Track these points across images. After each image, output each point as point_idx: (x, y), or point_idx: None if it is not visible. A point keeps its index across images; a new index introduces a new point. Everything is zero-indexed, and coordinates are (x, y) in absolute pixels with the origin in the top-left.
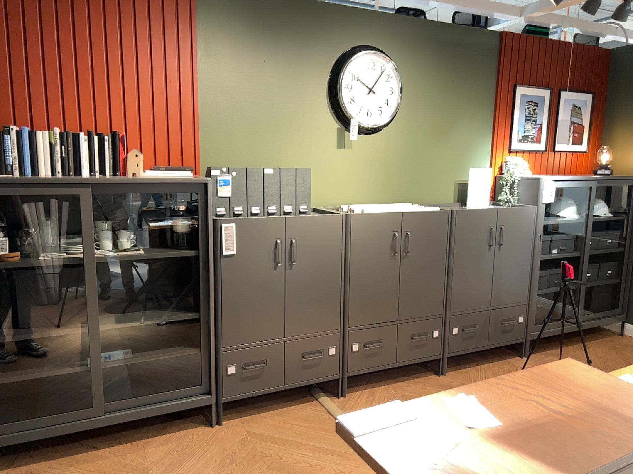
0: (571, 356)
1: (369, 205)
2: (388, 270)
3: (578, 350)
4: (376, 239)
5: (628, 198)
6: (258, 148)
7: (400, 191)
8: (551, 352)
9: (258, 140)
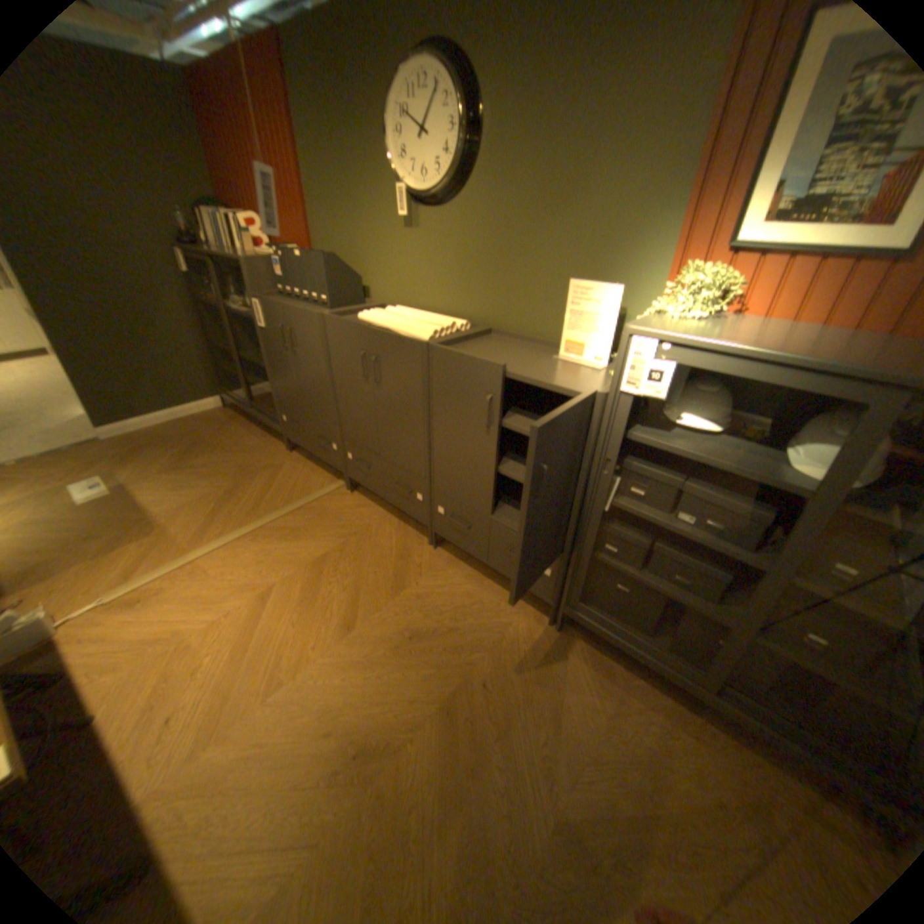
0: (619, 701)
1: (403, 313)
2: (363, 394)
3: (667, 718)
4: (348, 353)
5: None
6: (342, 228)
7: (479, 304)
8: (614, 668)
9: (341, 218)
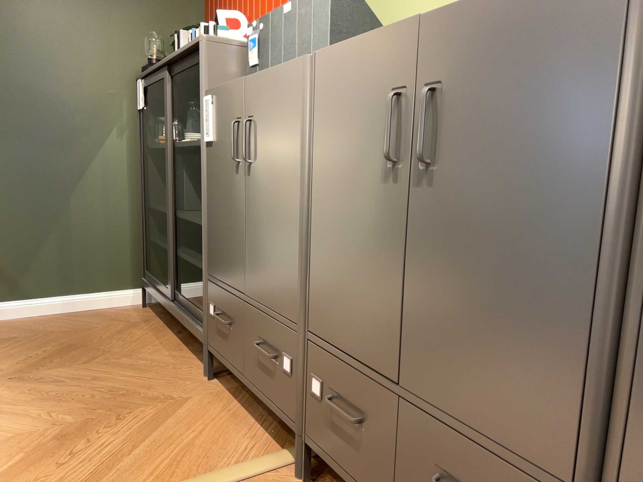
0: None
1: None
2: (377, 209)
3: None
4: (354, 116)
5: None
6: None
7: None
8: None
9: None
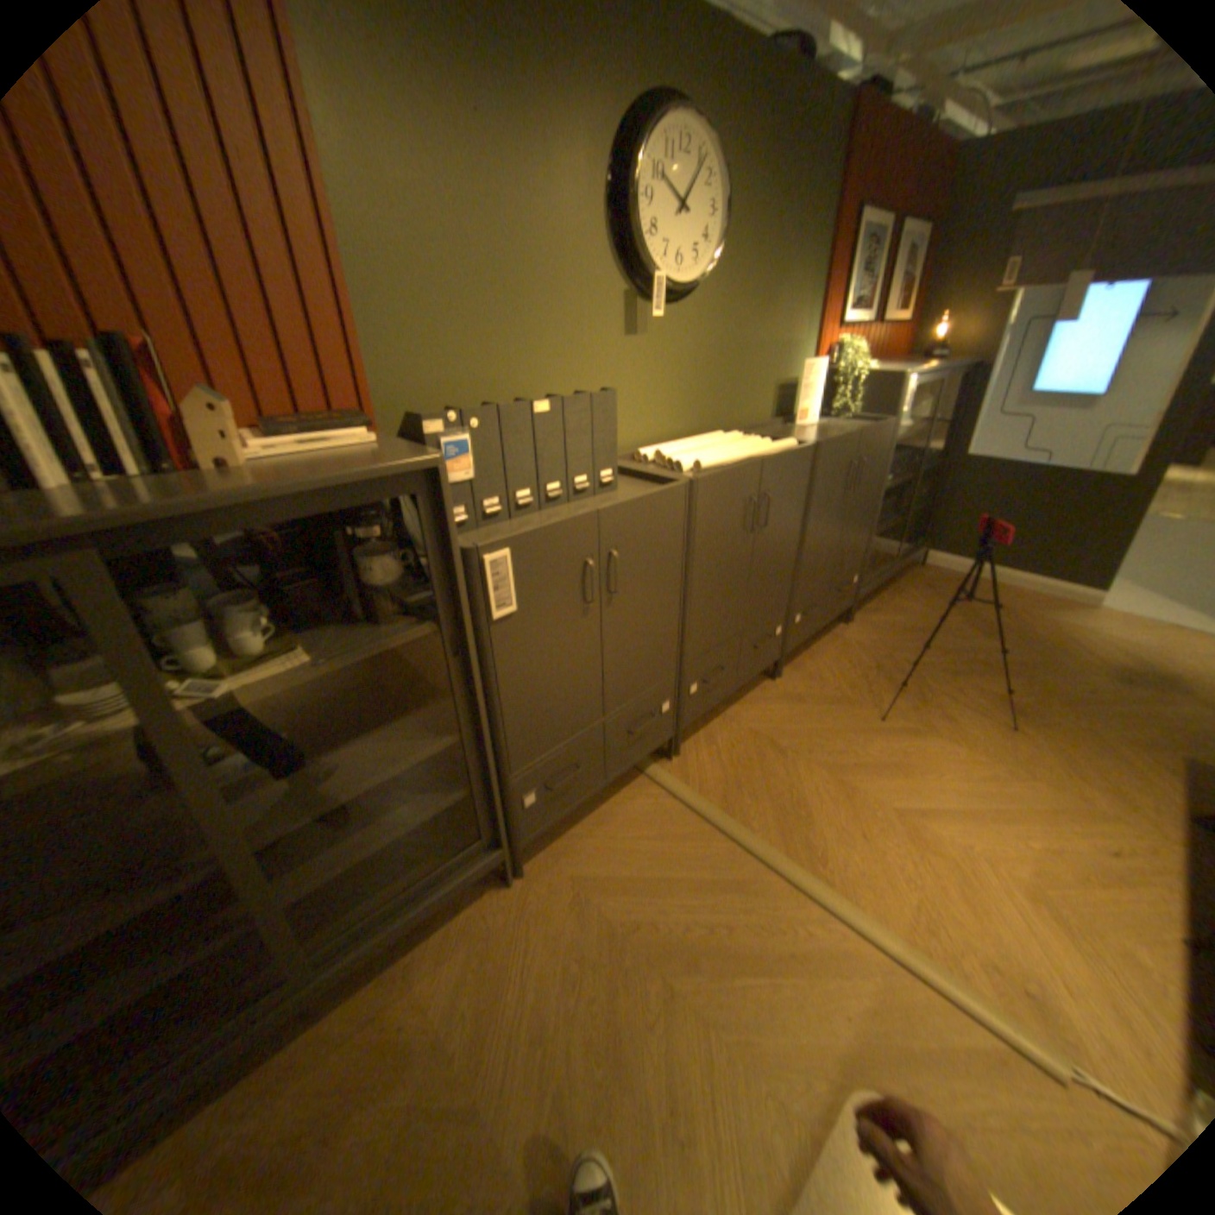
0: (894, 610)
1: (687, 446)
2: (738, 560)
3: (895, 598)
4: (727, 516)
5: (957, 388)
6: (487, 348)
7: (711, 410)
8: (870, 607)
9: (485, 328)
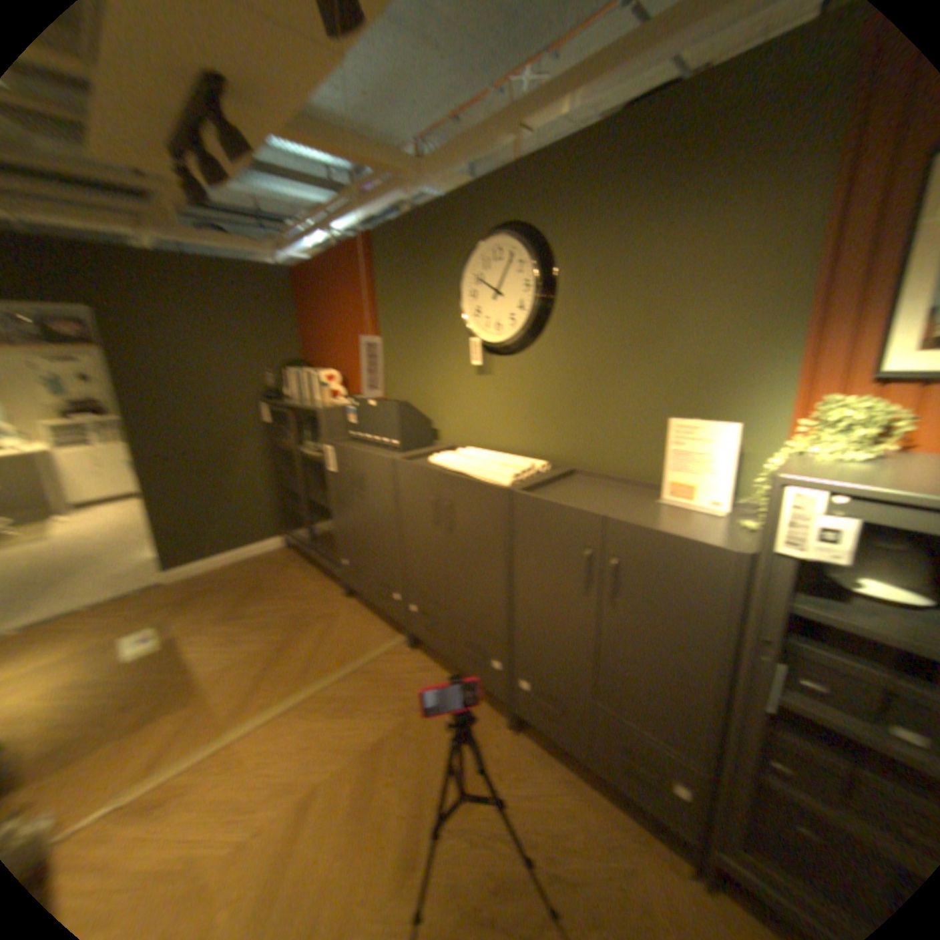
0: None
1: (474, 454)
2: (431, 540)
3: None
4: (417, 497)
5: None
6: (413, 377)
7: (557, 443)
8: None
9: (412, 369)
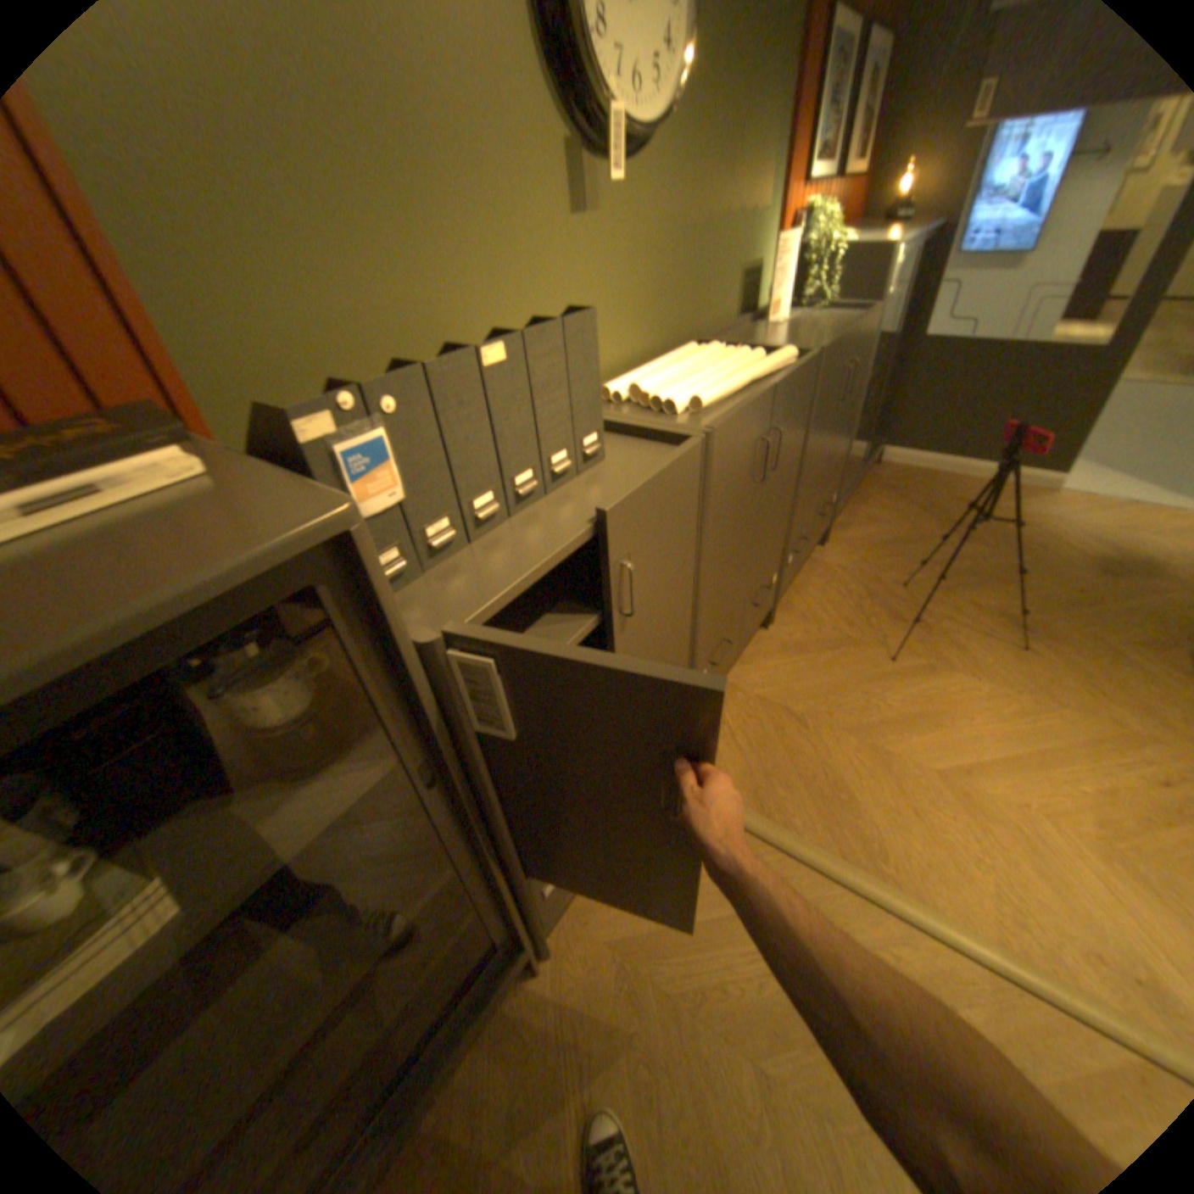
0: (865, 521)
1: (667, 374)
2: (747, 518)
3: (862, 506)
4: (740, 469)
5: (917, 257)
6: (372, 252)
7: (677, 316)
8: (840, 521)
9: (362, 217)
